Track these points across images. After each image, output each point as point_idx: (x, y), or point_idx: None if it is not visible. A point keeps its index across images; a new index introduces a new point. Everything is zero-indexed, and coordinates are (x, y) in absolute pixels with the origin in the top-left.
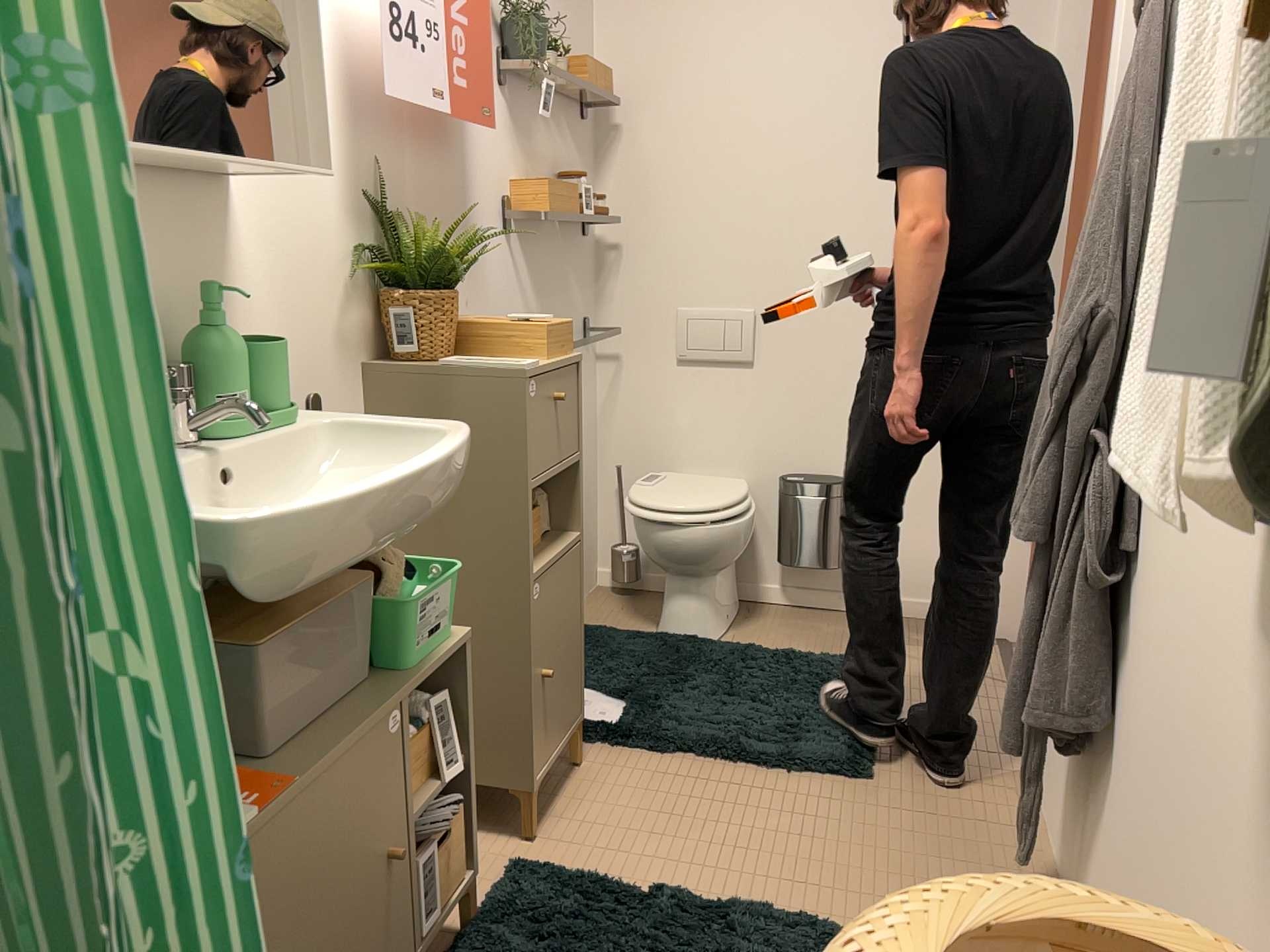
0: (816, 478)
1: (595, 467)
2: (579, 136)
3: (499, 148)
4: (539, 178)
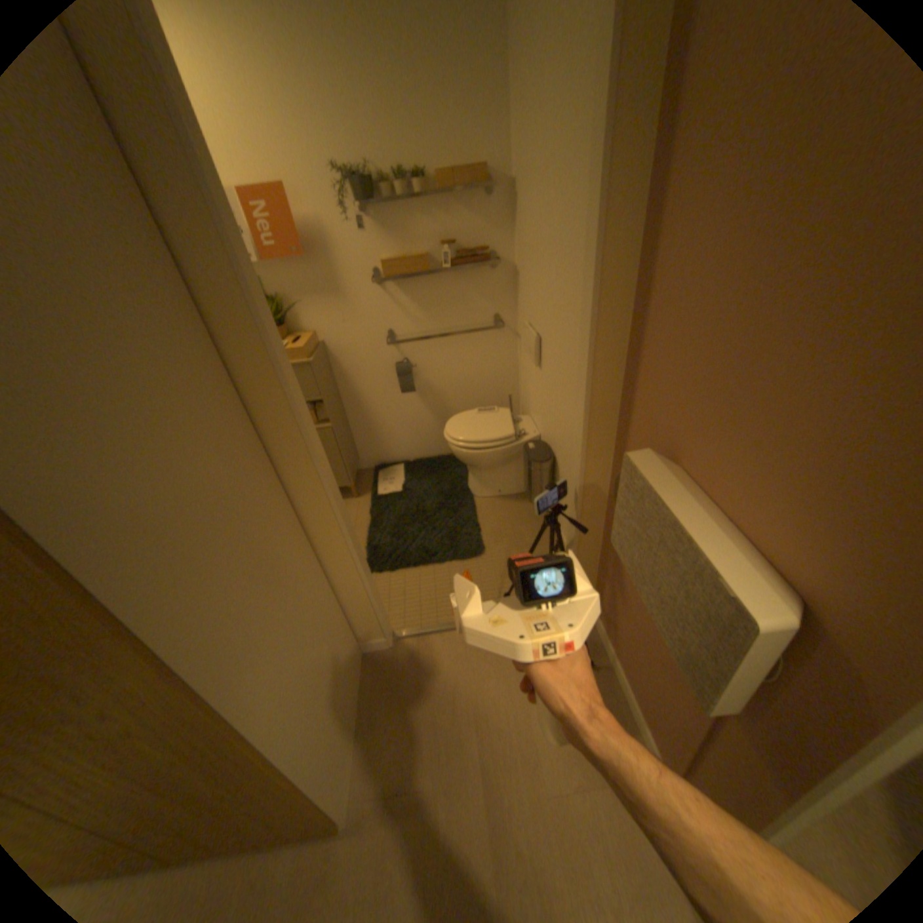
0: (541, 451)
1: (511, 390)
2: (480, 203)
3: (362, 243)
4: (416, 247)
